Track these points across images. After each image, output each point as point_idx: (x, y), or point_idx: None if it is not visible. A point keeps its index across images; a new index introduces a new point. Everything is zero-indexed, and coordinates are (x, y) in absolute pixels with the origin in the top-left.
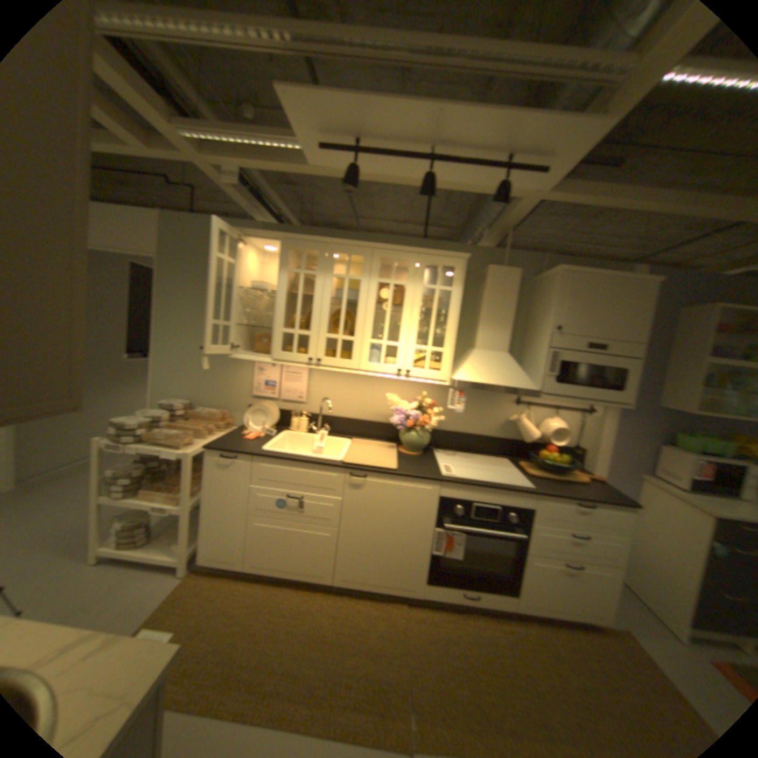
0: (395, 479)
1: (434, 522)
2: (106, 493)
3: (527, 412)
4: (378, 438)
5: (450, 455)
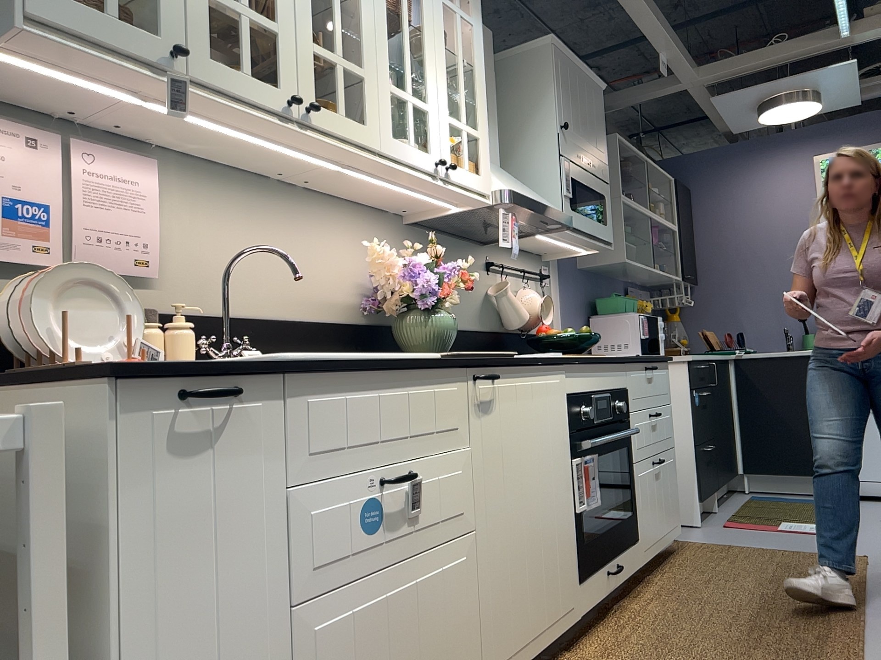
0: (526, 373)
1: (569, 448)
2: None
3: (507, 280)
4: None
5: None
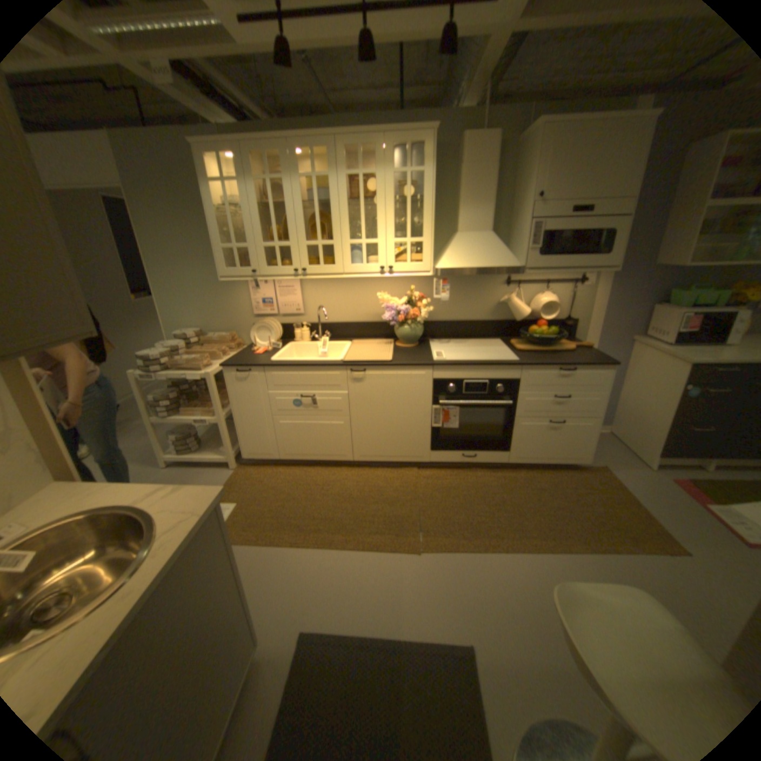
0: (392, 369)
1: (432, 401)
2: (156, 414)
3: (518, 291)
4: (378, 338)
5: (446, 343)
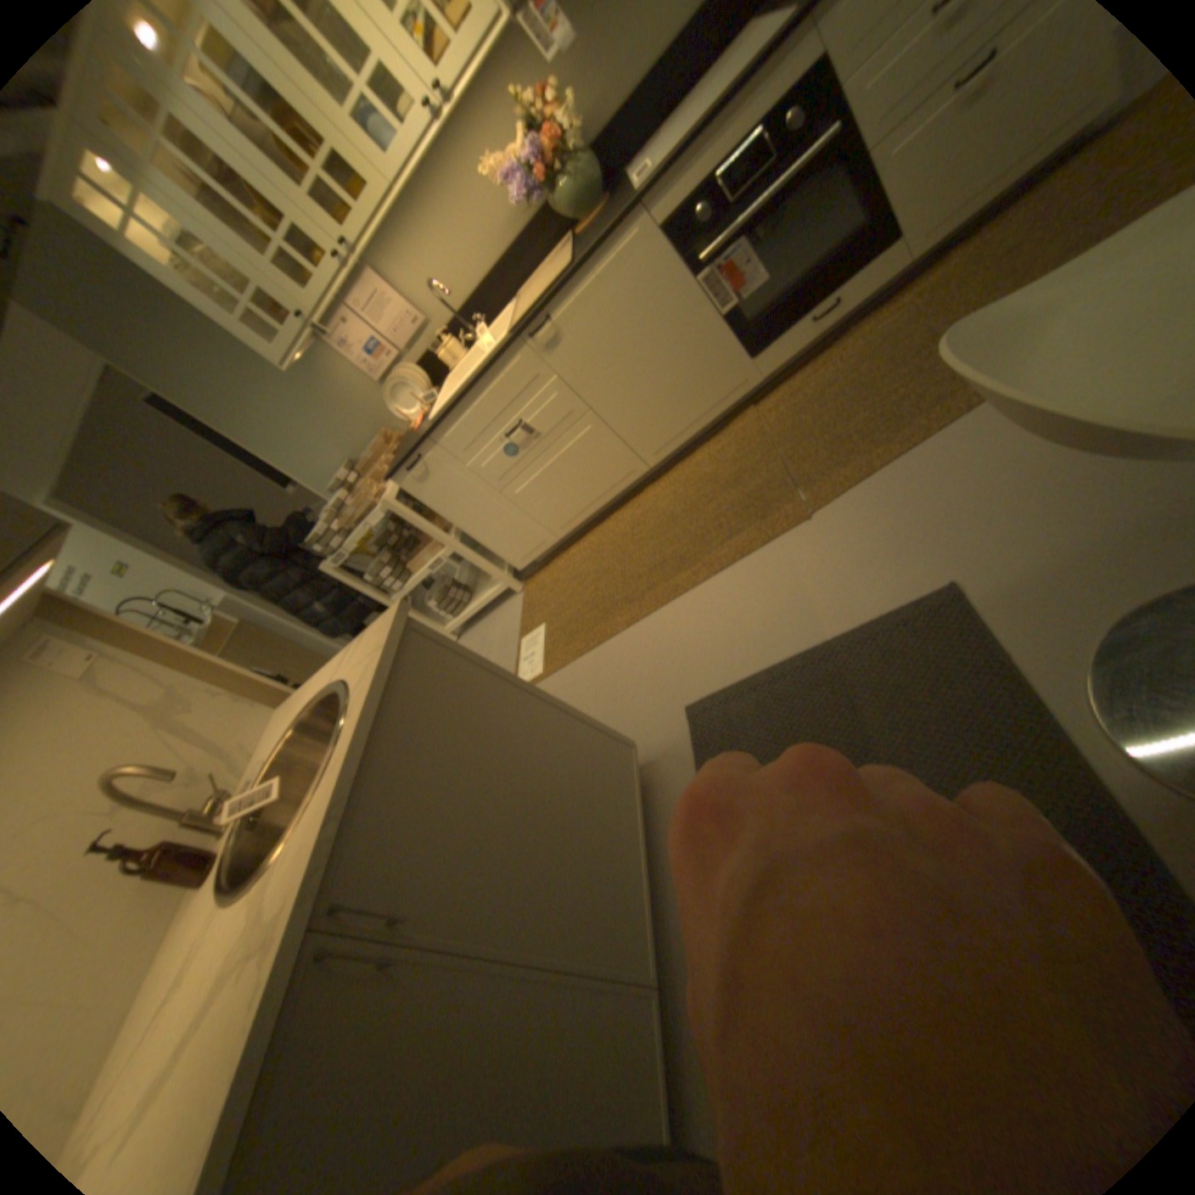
0: (584, 273)
1: (690, 267)
2: (391, 589)
3: None
4: (550, 249)
5: (657, 140)
